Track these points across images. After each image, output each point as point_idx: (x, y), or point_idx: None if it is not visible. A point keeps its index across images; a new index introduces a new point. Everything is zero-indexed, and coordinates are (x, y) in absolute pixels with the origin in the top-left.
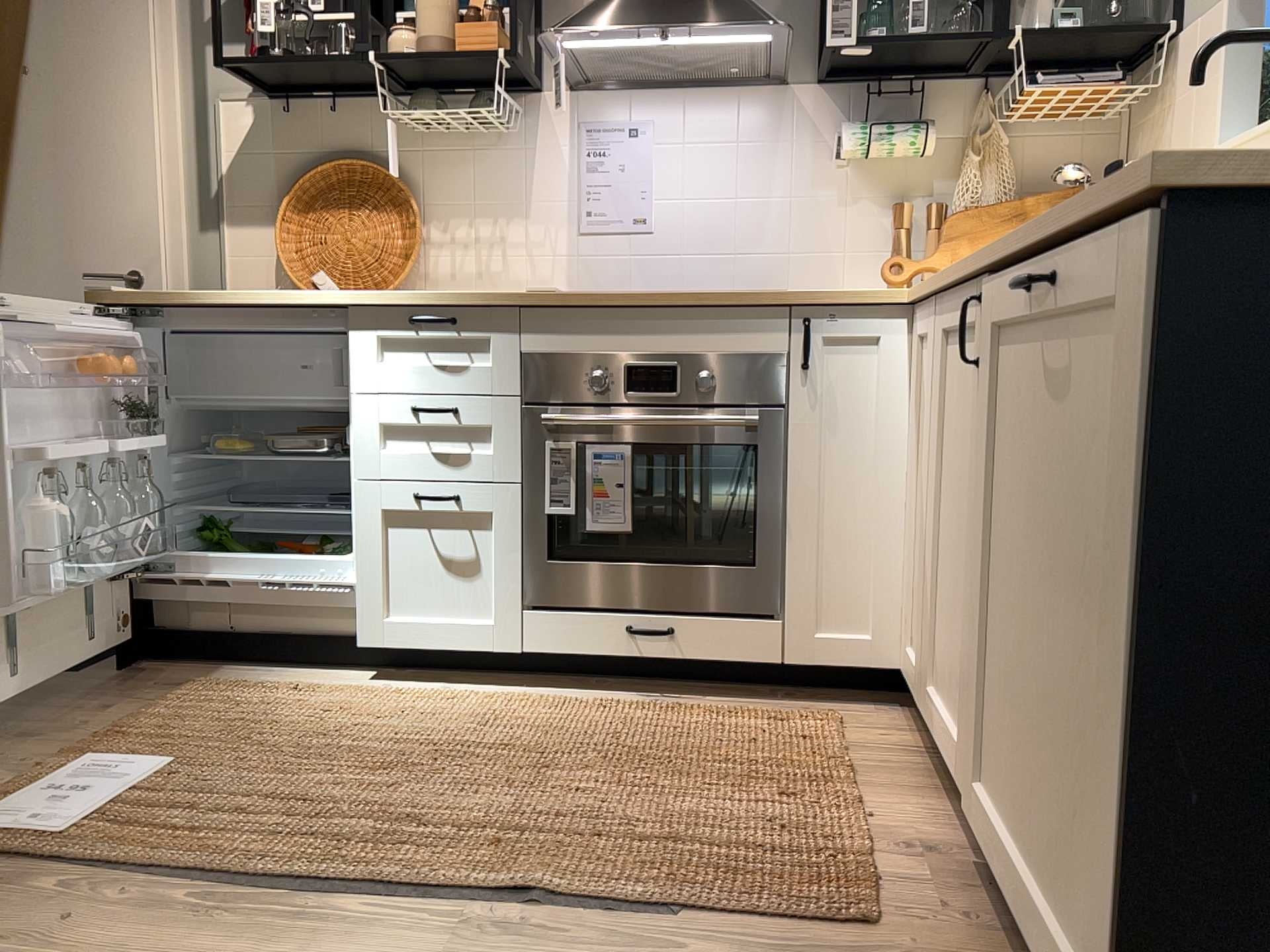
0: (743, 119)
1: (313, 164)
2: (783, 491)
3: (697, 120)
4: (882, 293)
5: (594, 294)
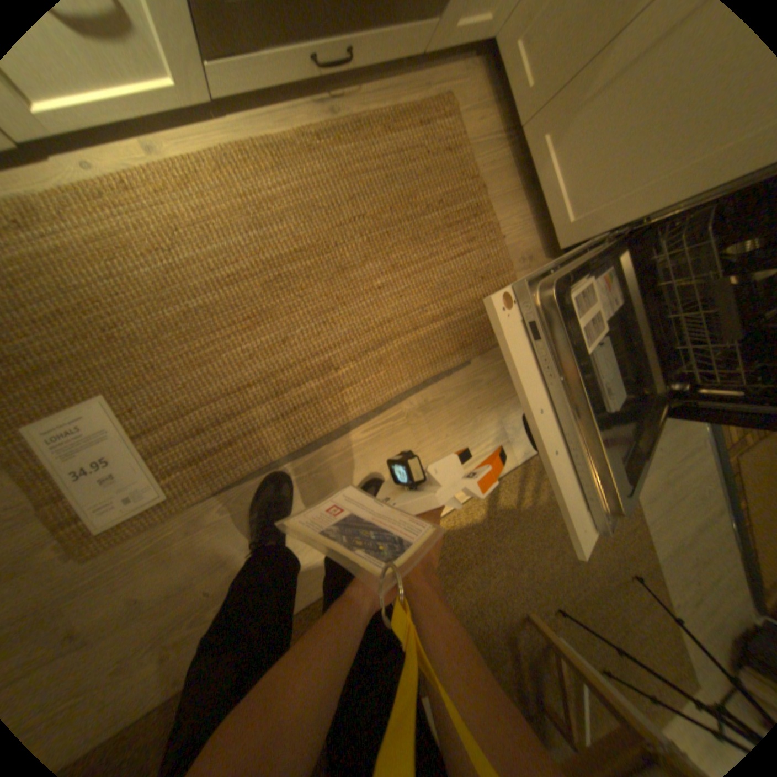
0: None
1: None
2: None
3: None
4: None
5: None
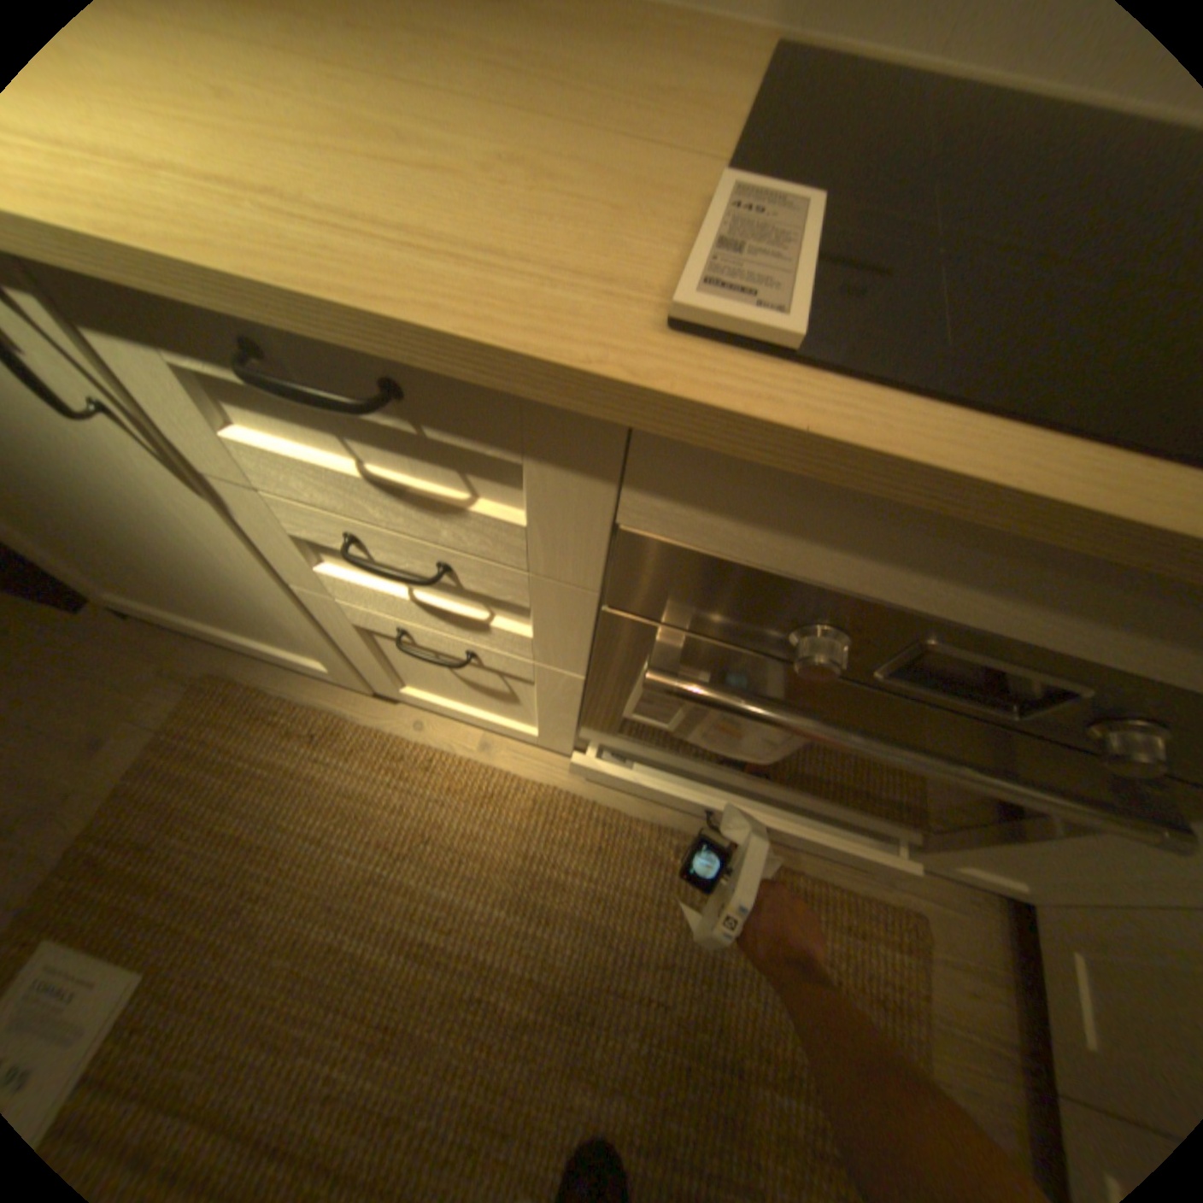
0: None
1: None
2: None
3: None
4: None
5: (996, 473)
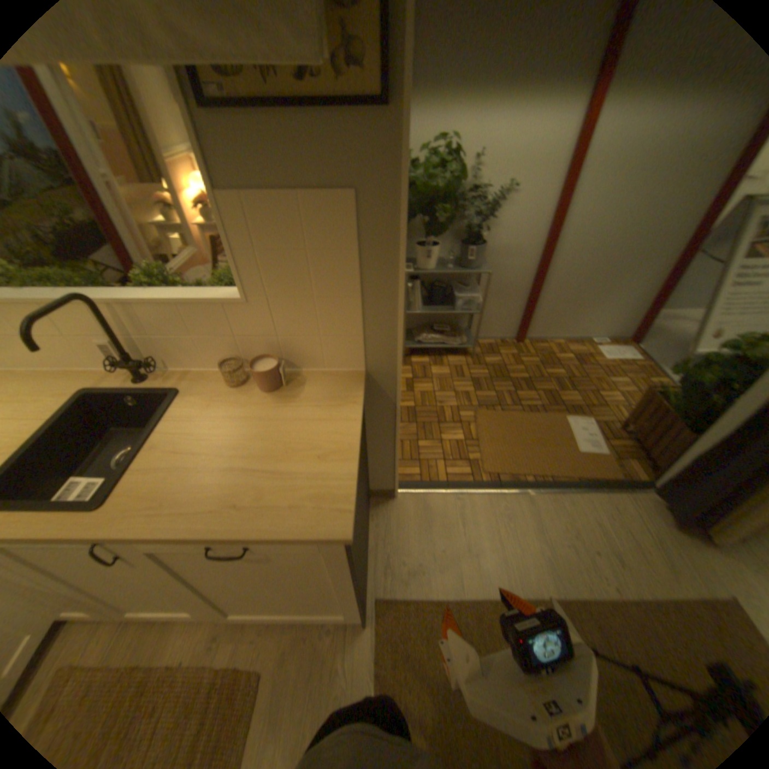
0: None
1: None
2: None
3: None
4: None
5: None
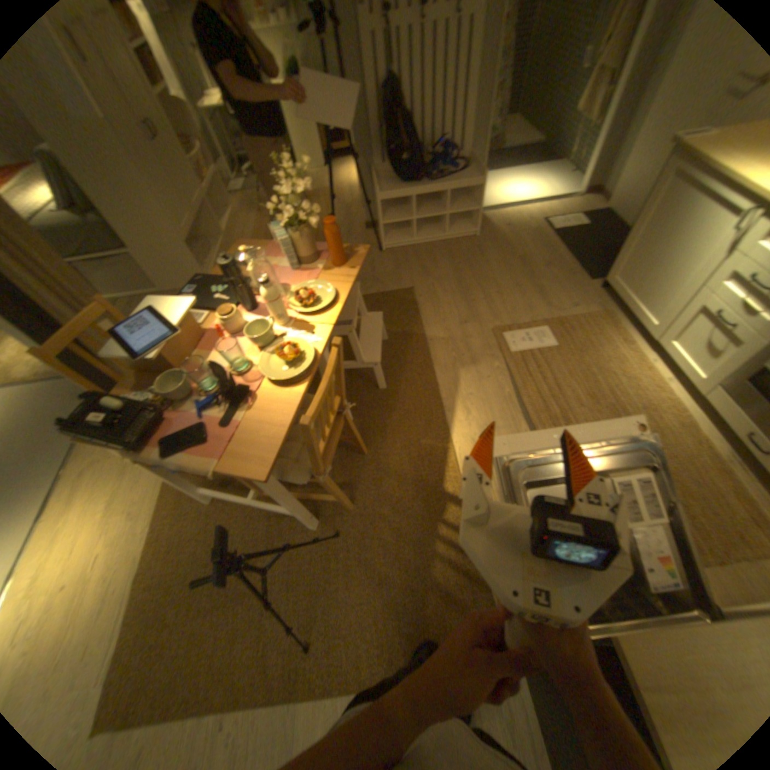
0: None
1: None
2: None
3: None
4: None
5: None
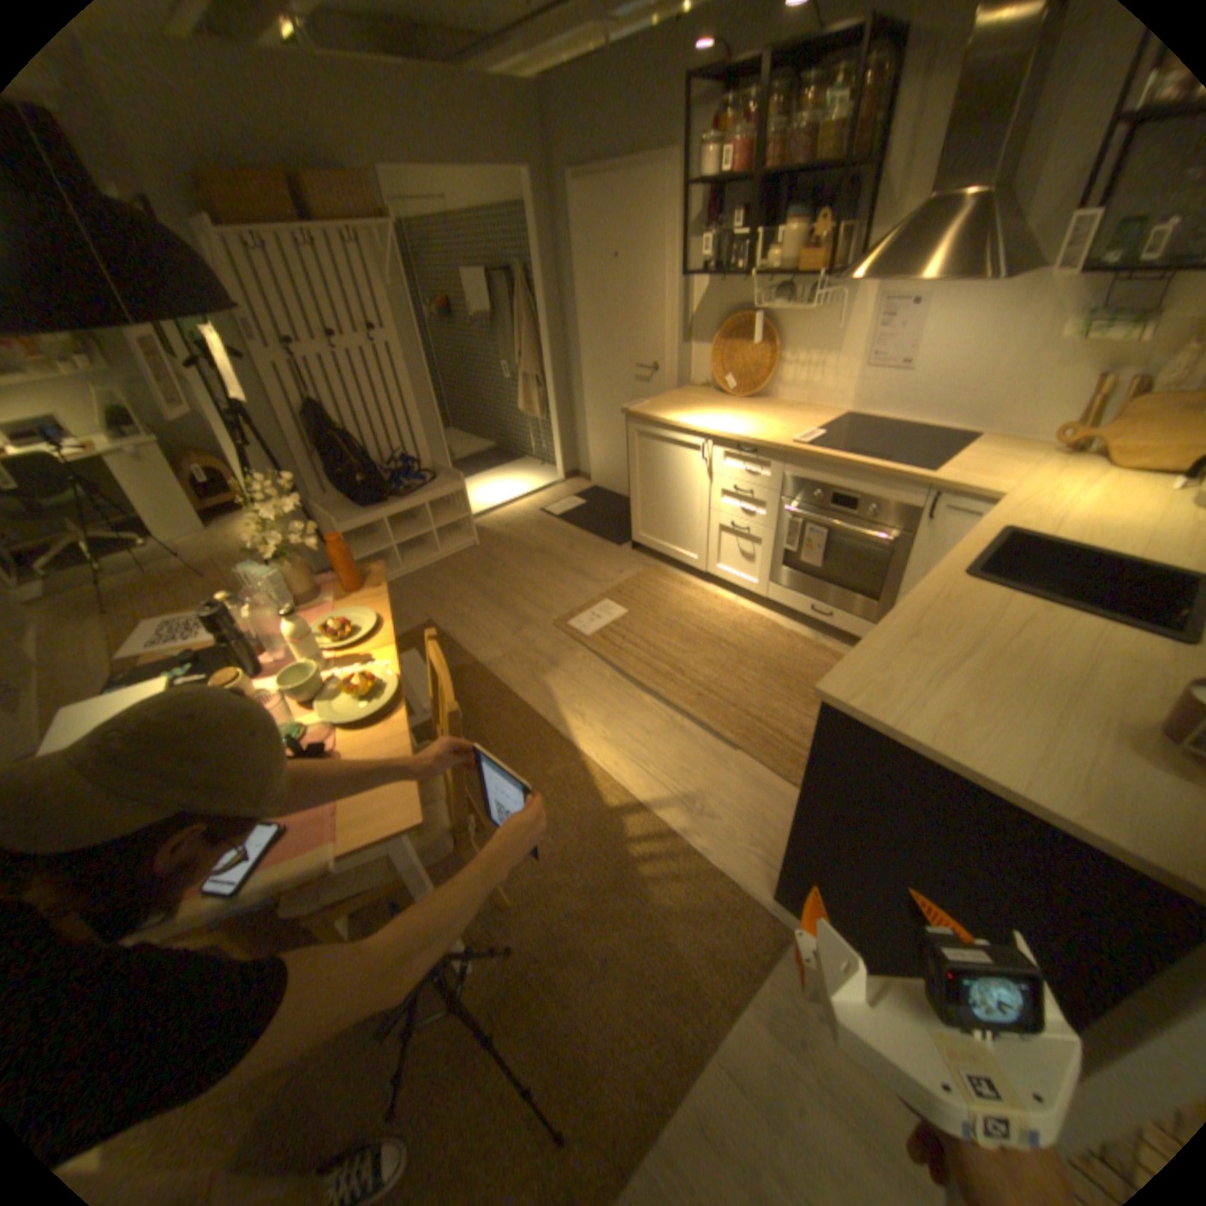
0: (1001, 294)
1: (733, 311)
2: (903, 571)
3: (966, 294)
4: (995, 486)
5: (820, 454)
